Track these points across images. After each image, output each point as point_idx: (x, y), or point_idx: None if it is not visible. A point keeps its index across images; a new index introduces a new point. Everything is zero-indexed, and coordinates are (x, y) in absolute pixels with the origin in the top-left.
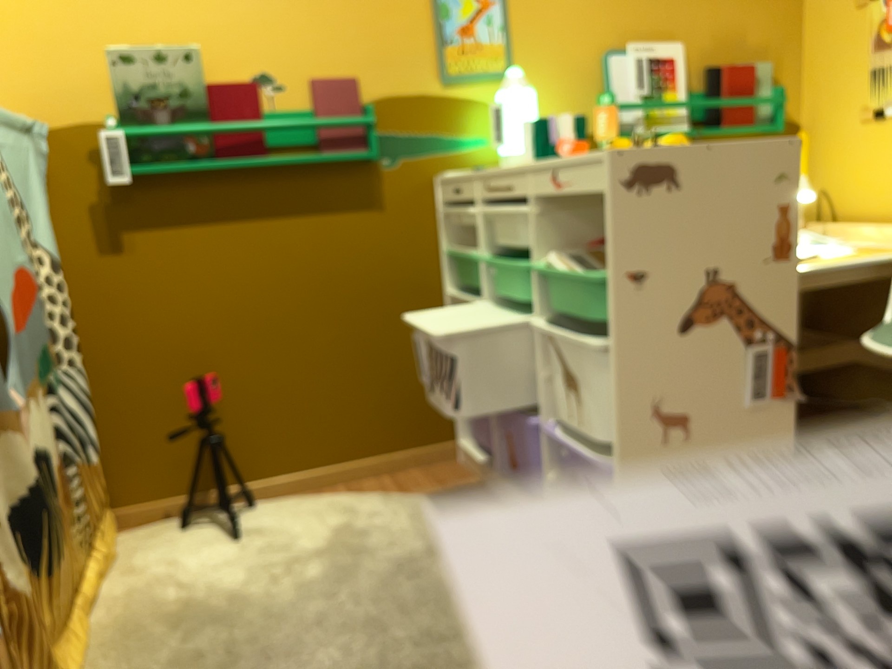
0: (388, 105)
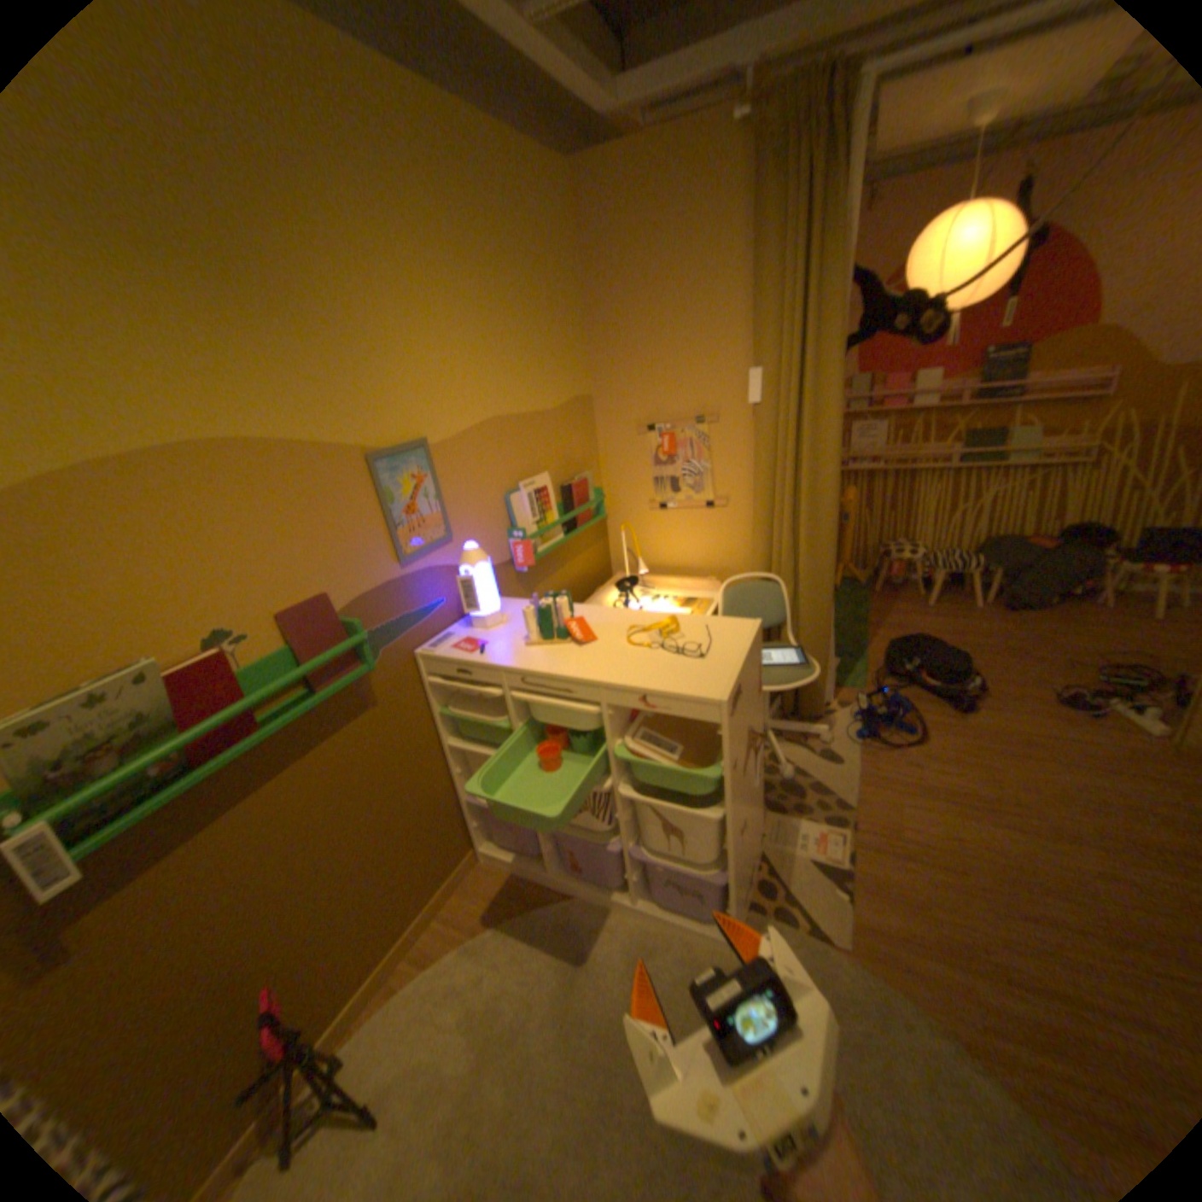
0: (359, 605)
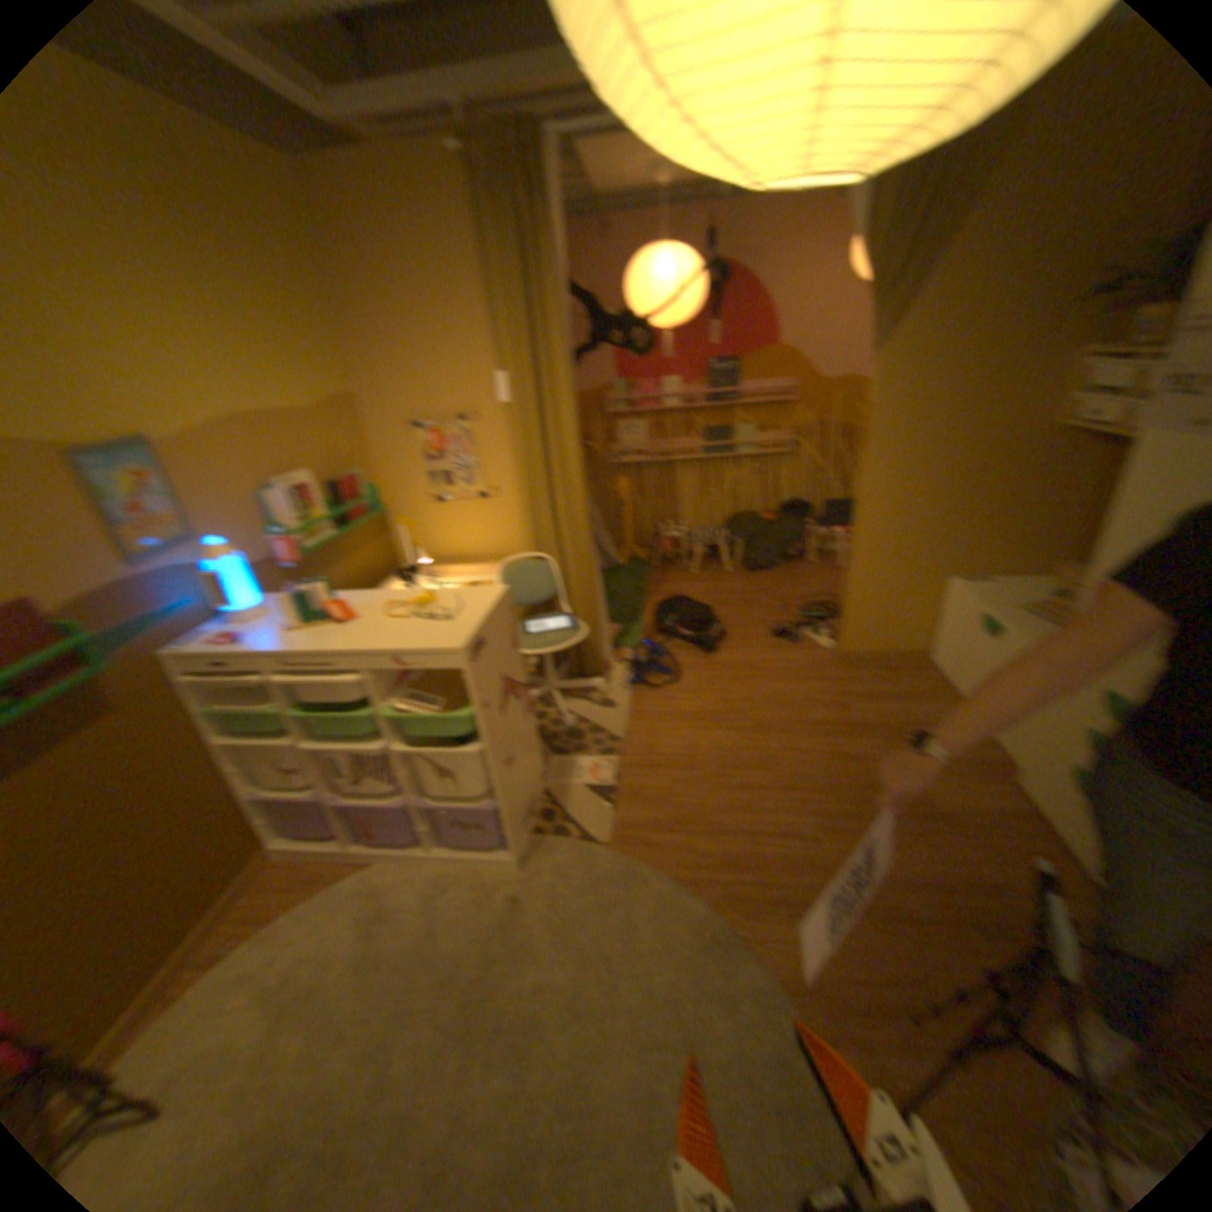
0: (87, 608)
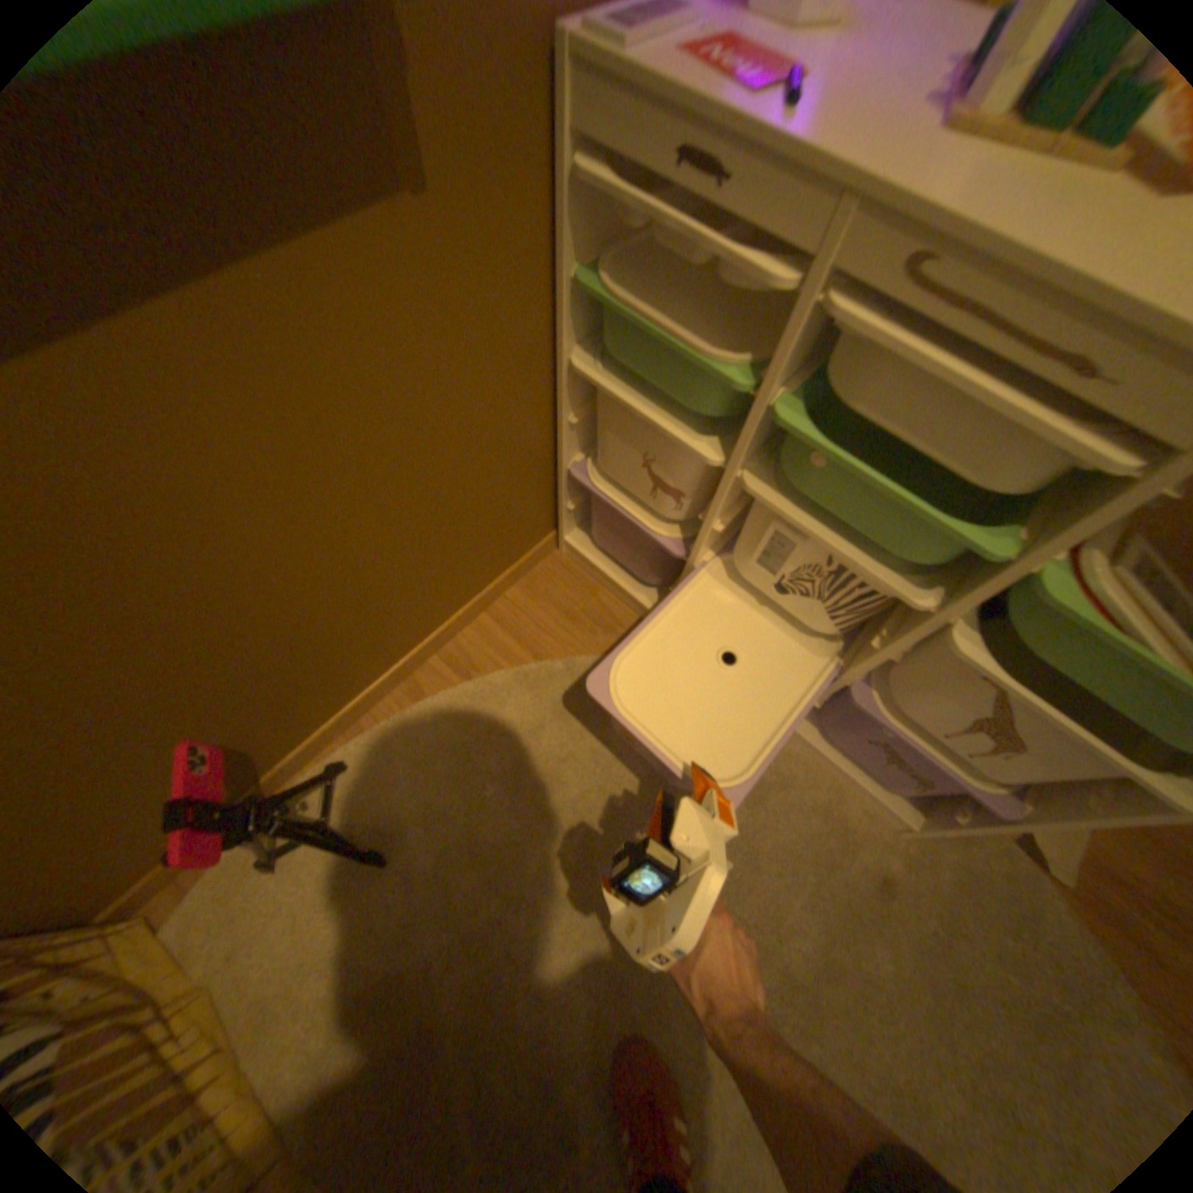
0: None
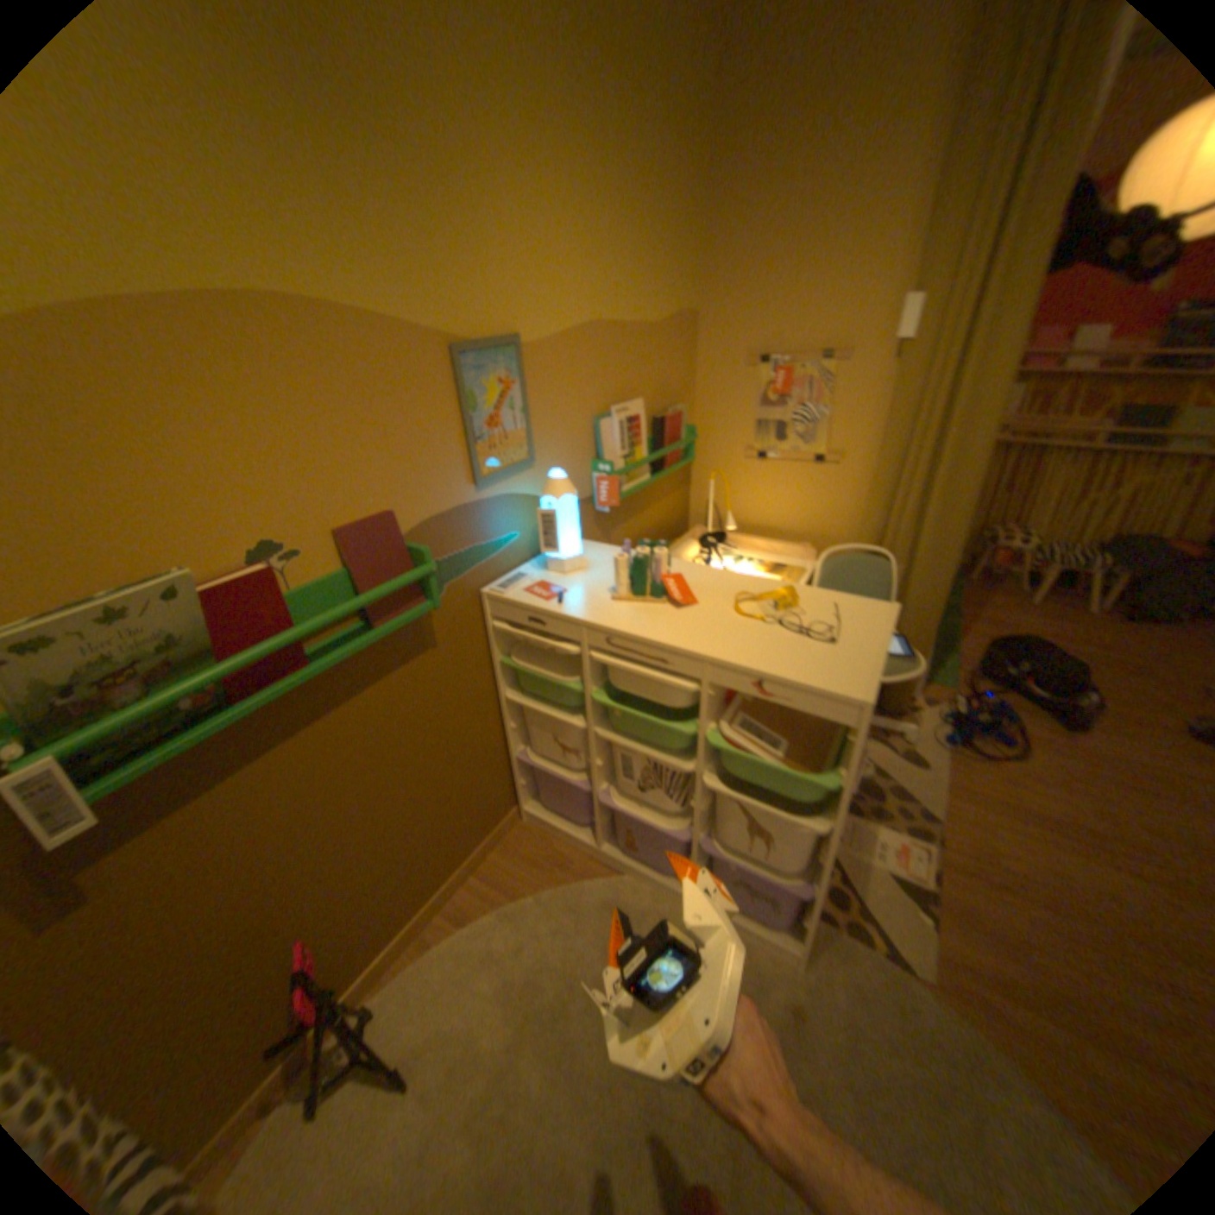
0: (428, 529)
